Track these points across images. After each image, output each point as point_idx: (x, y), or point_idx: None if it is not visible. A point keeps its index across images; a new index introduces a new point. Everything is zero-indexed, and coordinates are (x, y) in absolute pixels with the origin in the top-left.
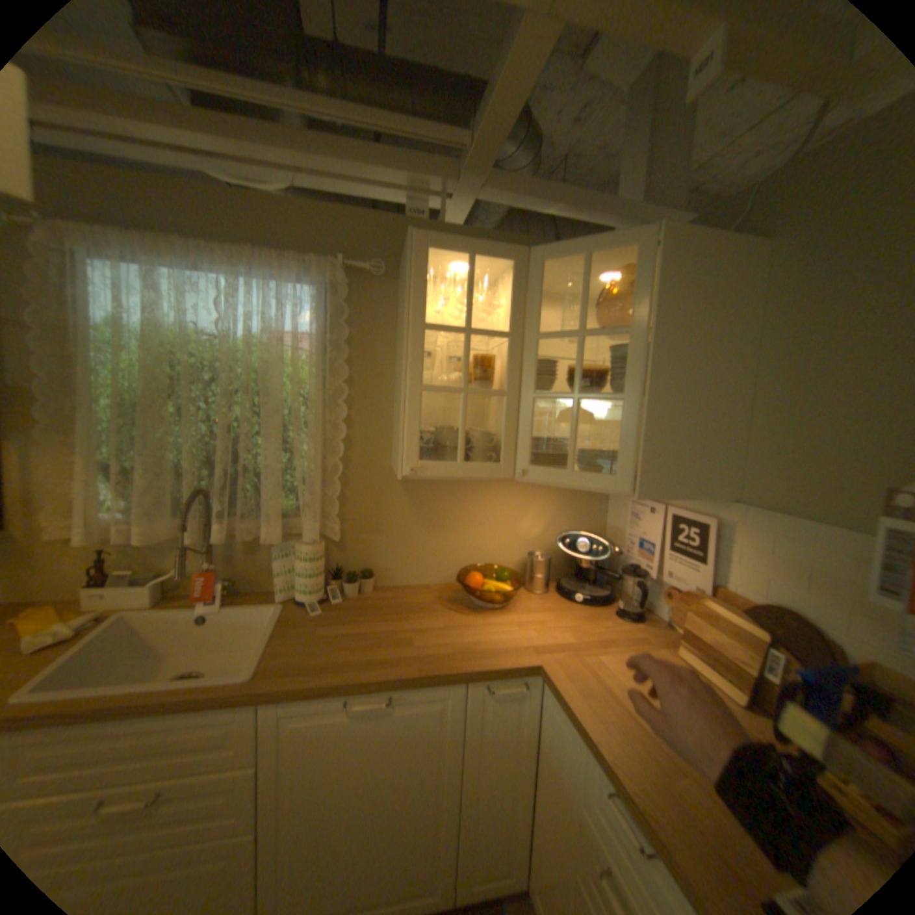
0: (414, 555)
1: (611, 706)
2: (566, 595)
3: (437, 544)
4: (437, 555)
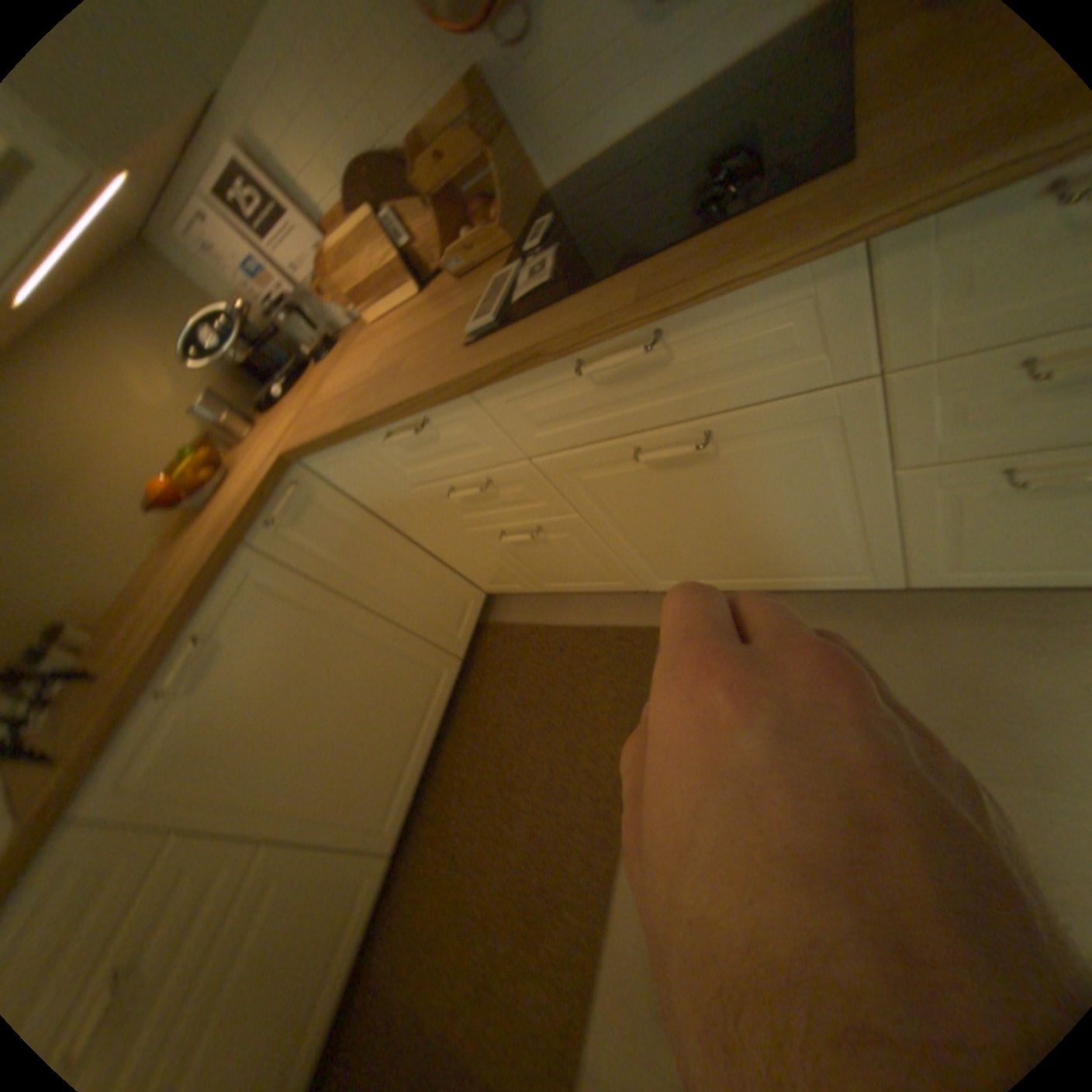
0: (77, 549)
1: (342, 399)
2: (267, 400)
3: (82, 510)
4: (102, 520)
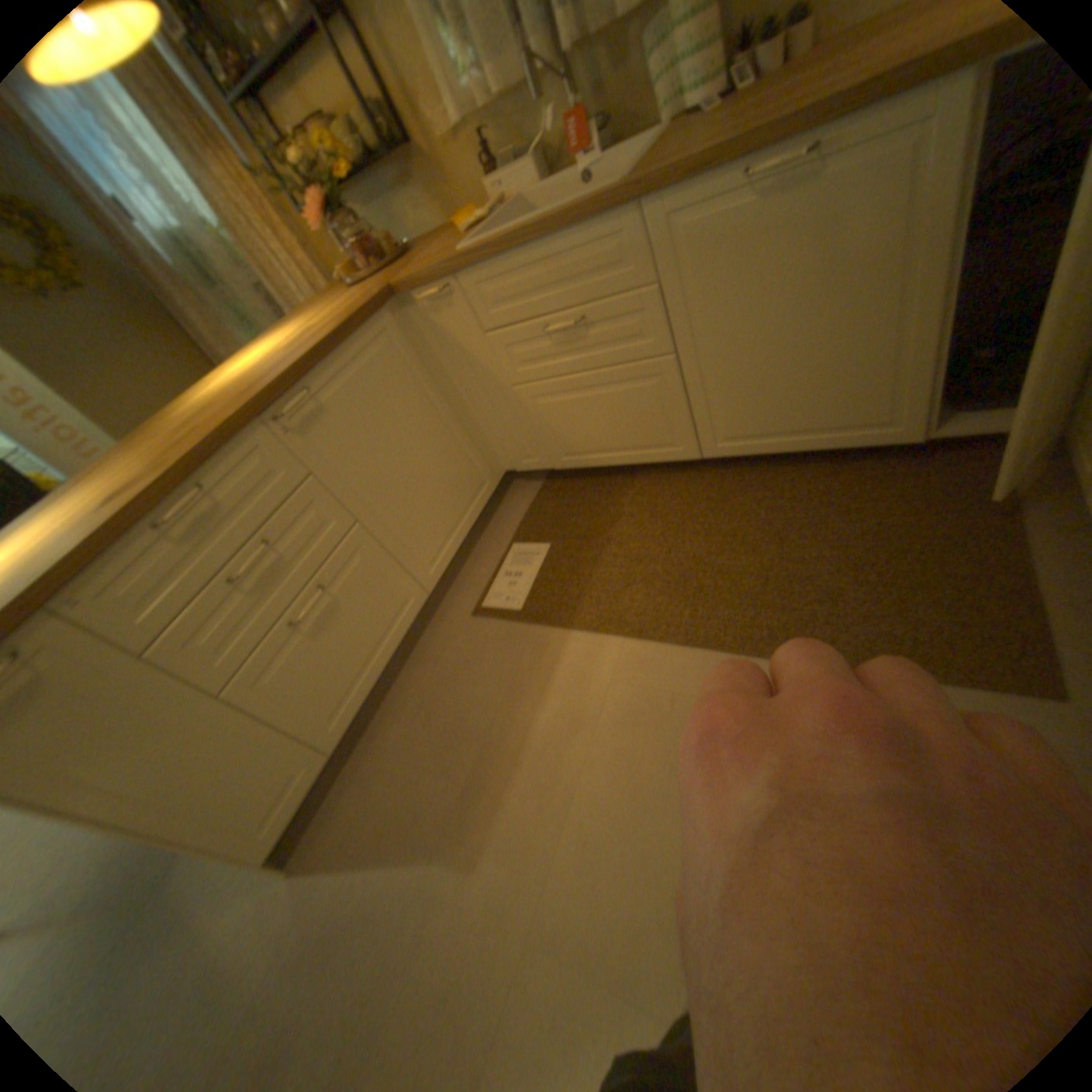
0: None
1: None
2: None
3: None
4: None
